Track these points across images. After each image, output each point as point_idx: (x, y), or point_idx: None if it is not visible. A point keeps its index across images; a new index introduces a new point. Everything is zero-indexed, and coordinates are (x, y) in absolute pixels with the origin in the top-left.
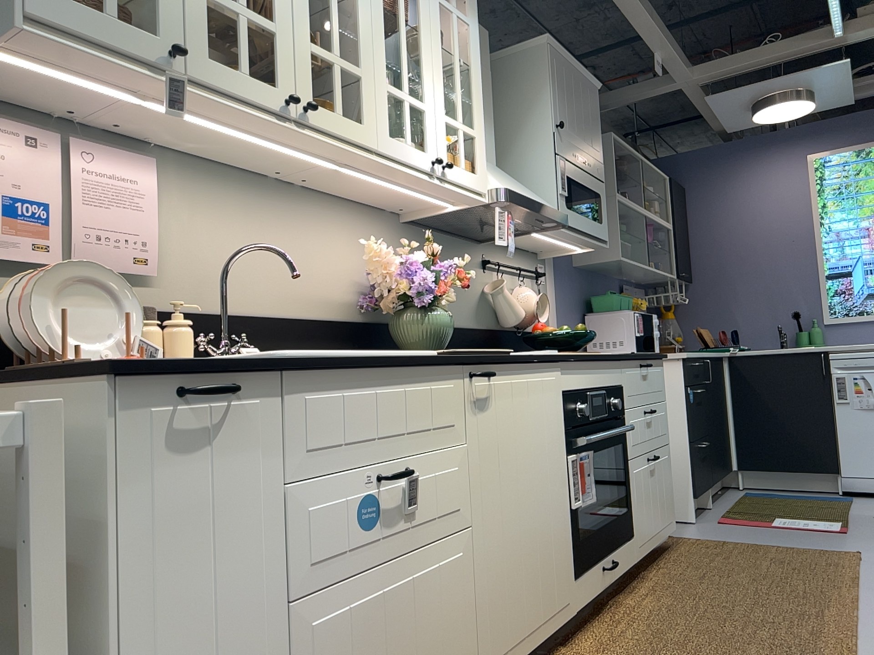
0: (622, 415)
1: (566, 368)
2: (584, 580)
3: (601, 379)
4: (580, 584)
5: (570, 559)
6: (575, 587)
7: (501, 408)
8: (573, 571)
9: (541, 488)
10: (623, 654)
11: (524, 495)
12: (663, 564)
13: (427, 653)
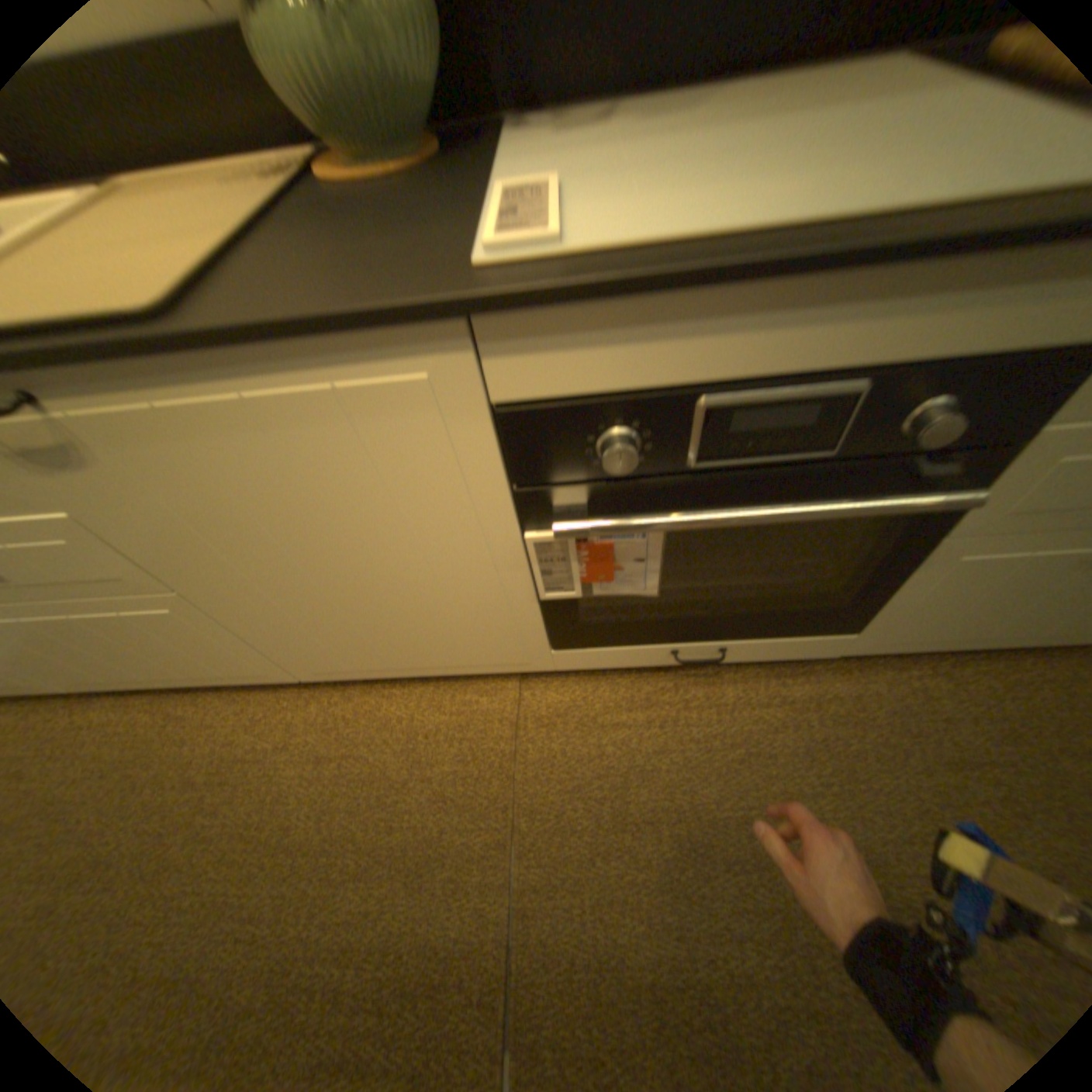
0: (999, 442)
1: (510, 328)
2: (587, 652)
3: (857, 339)
4: (570, 653)
5: (529, 635)
6: (554, 653)
7: (136, 457)
8: (551, 641)
9: (392, 567)
10: (545, 753)
11: (327, 571)
12: (970, 672)
13: (159, 654)
